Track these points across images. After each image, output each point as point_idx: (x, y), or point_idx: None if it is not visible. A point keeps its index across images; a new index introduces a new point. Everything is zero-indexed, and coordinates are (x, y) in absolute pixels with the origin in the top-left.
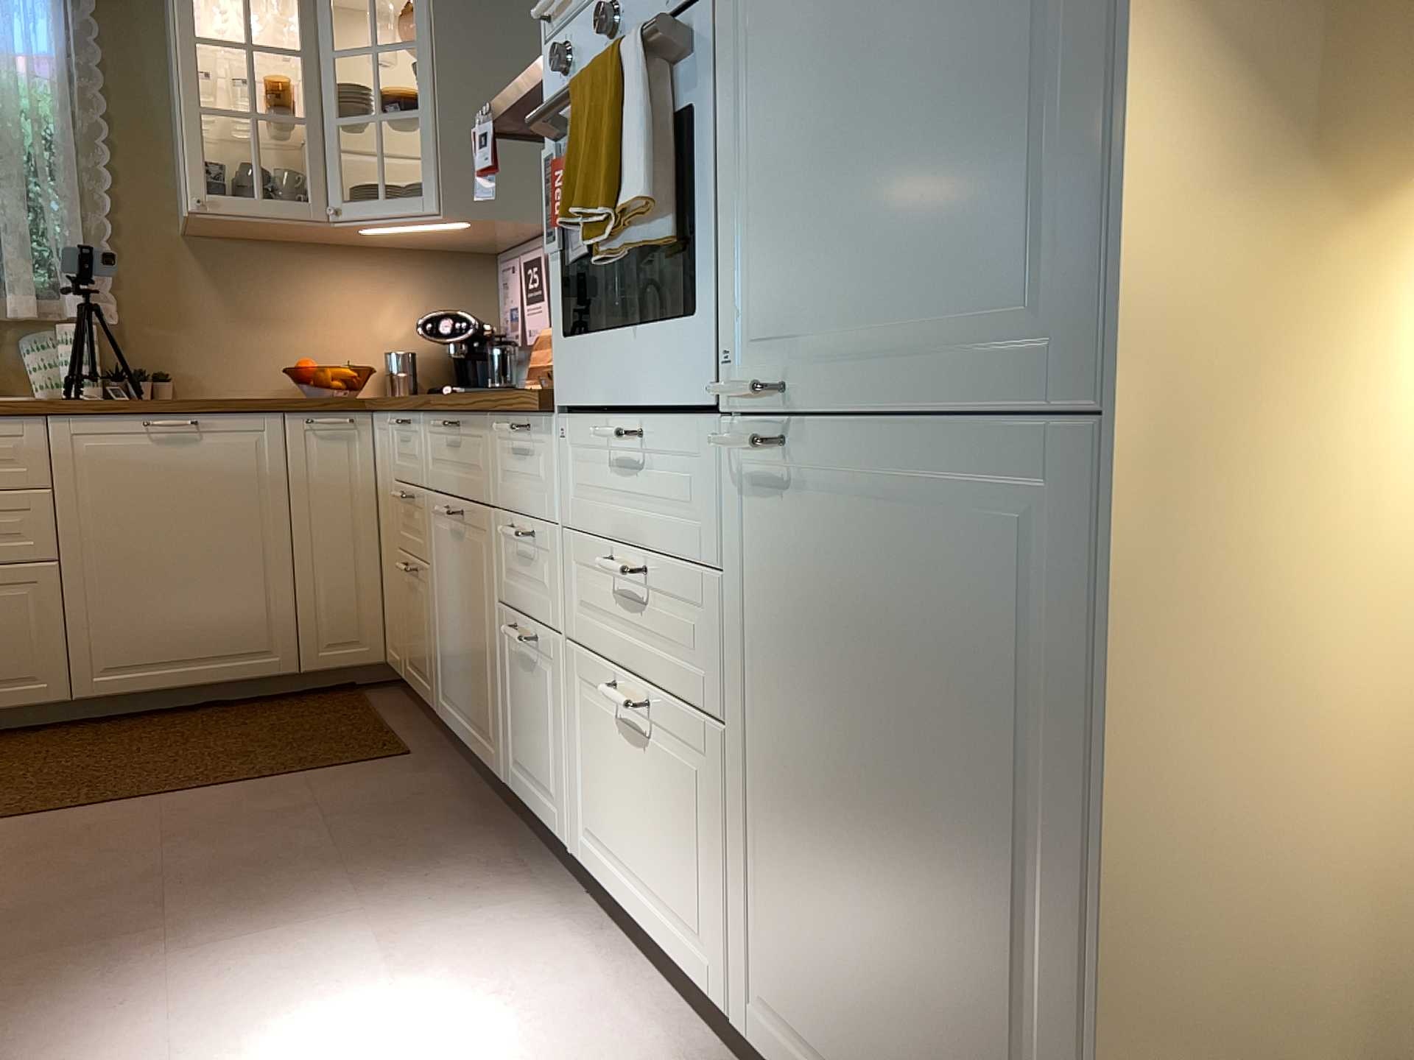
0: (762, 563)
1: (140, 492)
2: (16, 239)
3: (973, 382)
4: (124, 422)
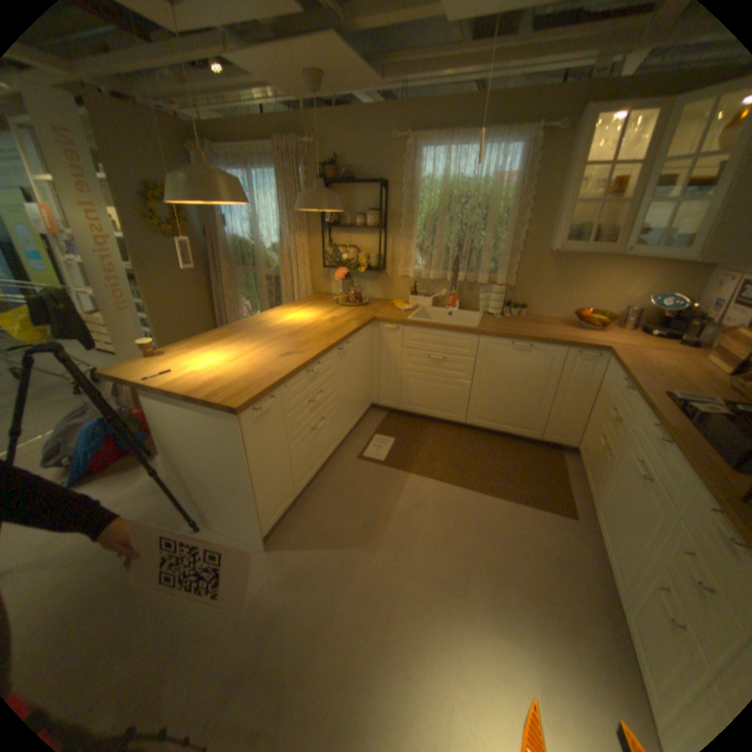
0: None
1: (503, 366)
2: (486, 254)
3: None
4: (504, 341)
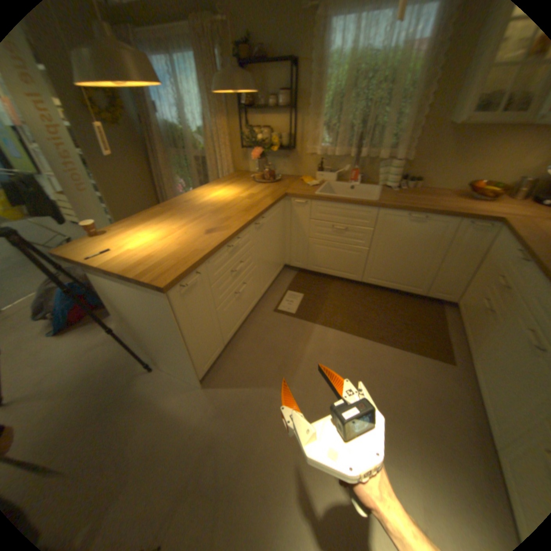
0: None
1: (399, 235)
2: (390, 129)
3: None
4: (402, 213)
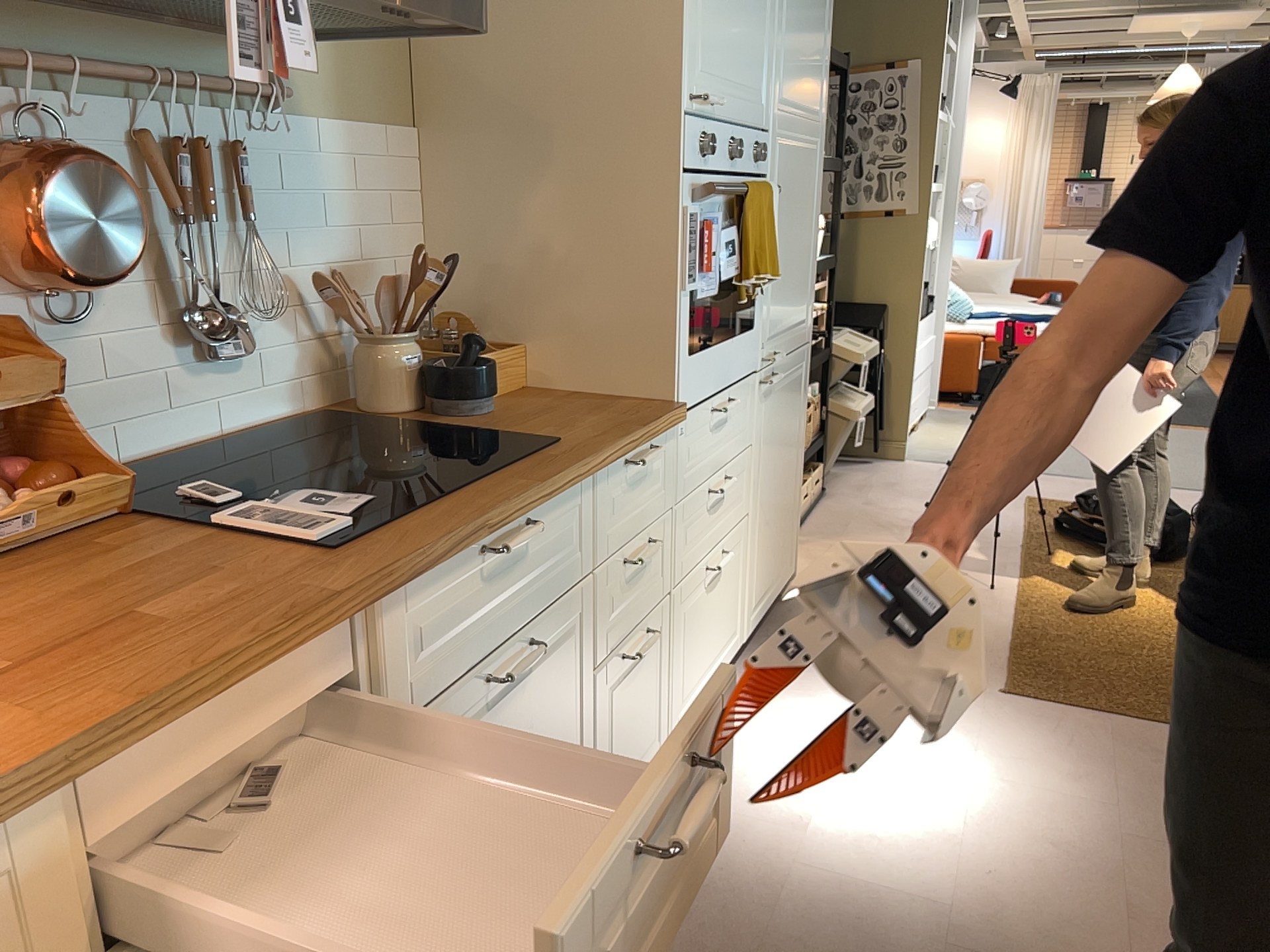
0: (762, 427)
1: None
2: None
3: (799, 338)
4: None
